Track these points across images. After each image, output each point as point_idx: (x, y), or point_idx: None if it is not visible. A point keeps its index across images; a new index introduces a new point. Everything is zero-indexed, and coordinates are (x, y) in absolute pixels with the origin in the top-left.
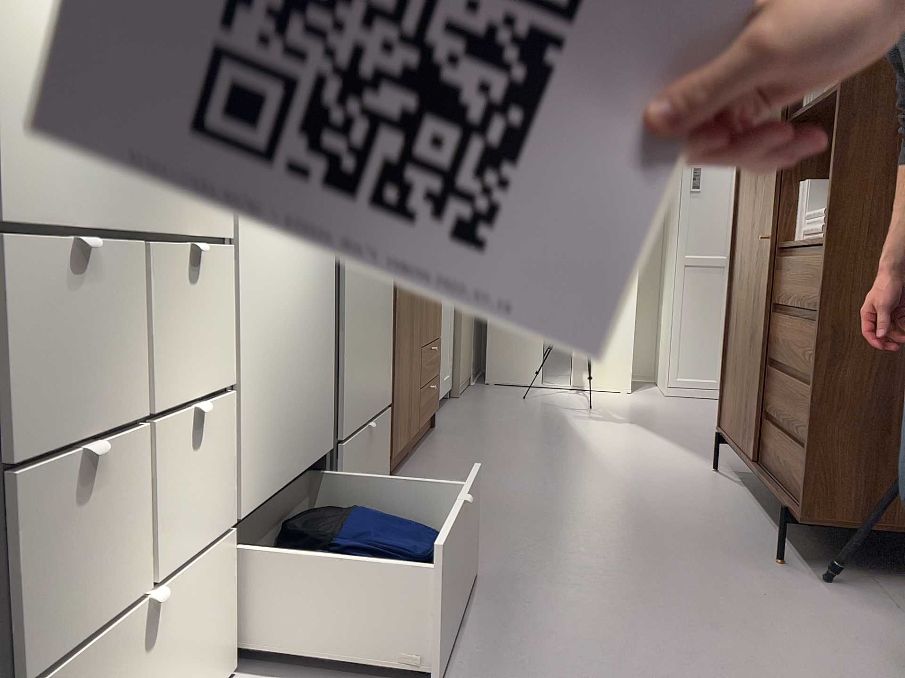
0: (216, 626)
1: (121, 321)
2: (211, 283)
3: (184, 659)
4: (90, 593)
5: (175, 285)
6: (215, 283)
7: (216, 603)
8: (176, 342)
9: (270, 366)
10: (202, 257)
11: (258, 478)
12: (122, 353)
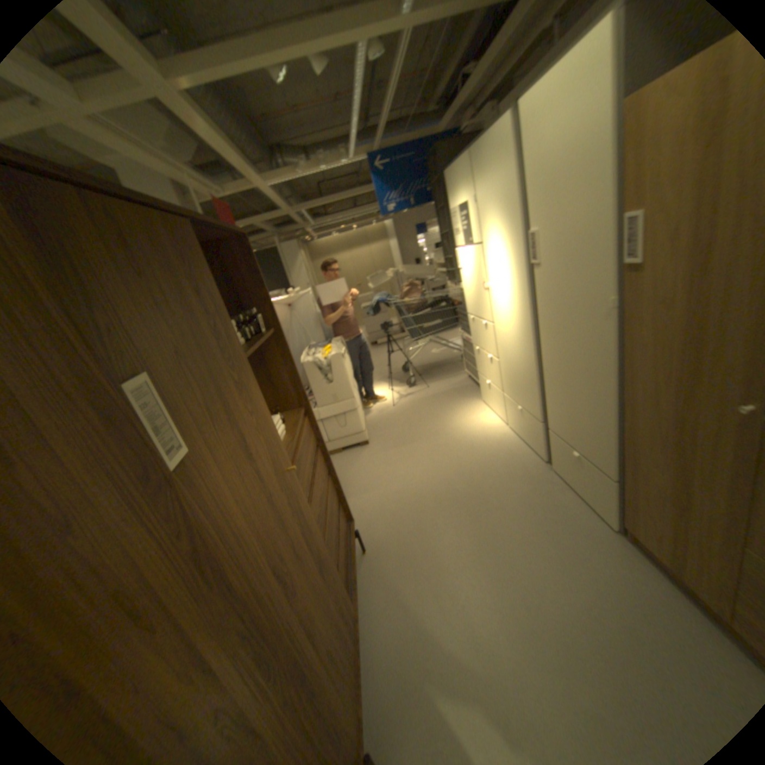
0: (504, 410)
1: (481, 333)
2: (492, 333)
3: (498, 405)
4: (484, 372)
5: (487, 331)
6: (495, 334)
7: (503, 405)
8: (488, 342)
9: (511, 365)
10: (490, 327)
11: (511, 392)
12: (482, 339)
